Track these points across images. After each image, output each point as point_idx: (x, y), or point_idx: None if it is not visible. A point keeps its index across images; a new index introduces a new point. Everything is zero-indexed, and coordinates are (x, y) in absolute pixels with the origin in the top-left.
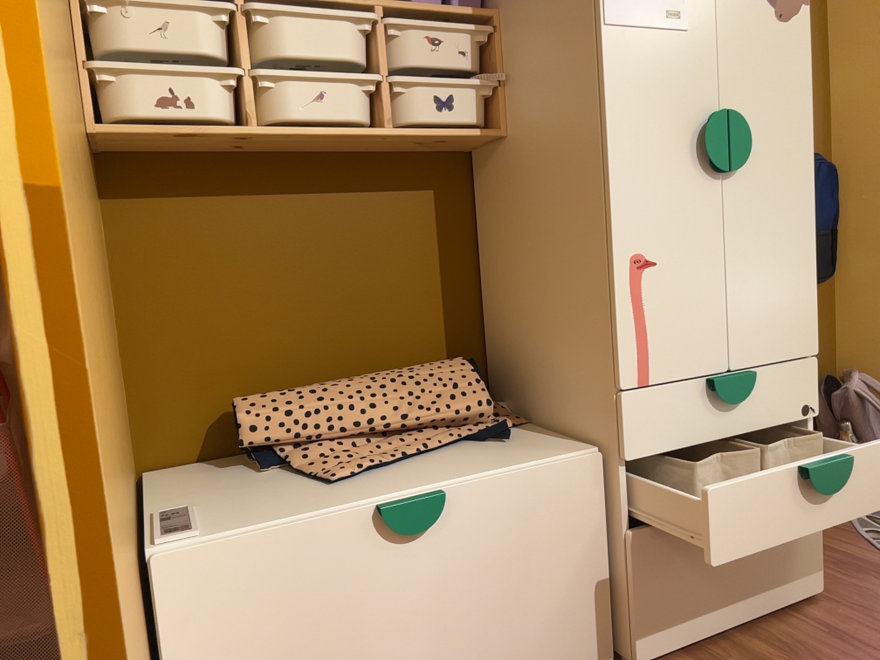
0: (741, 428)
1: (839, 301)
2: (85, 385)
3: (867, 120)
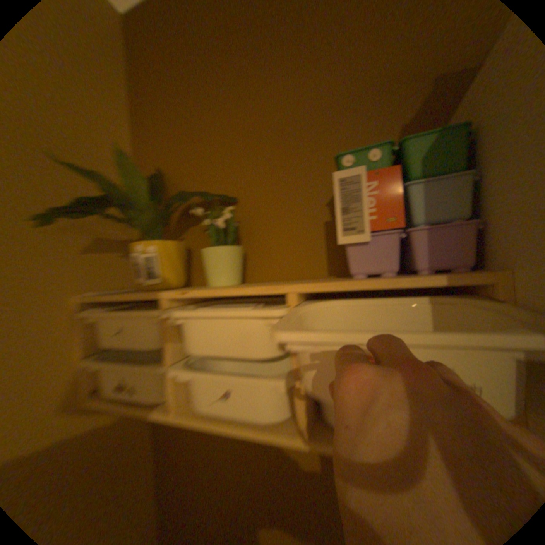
0: None
1: None
2: None
3: None
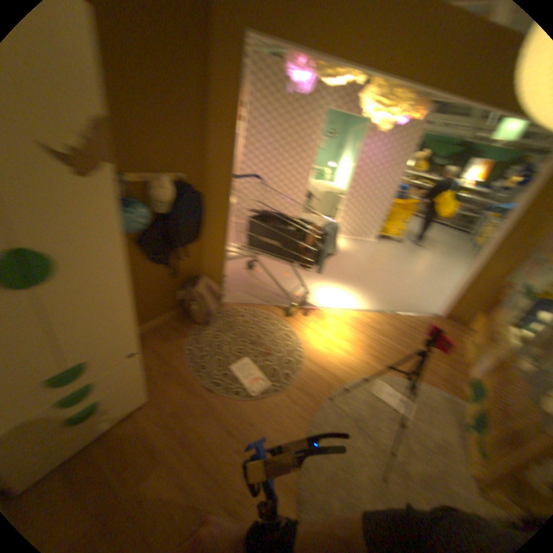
0: (84, 384)
1: (206, 247)
2: None
3: (224, 173)
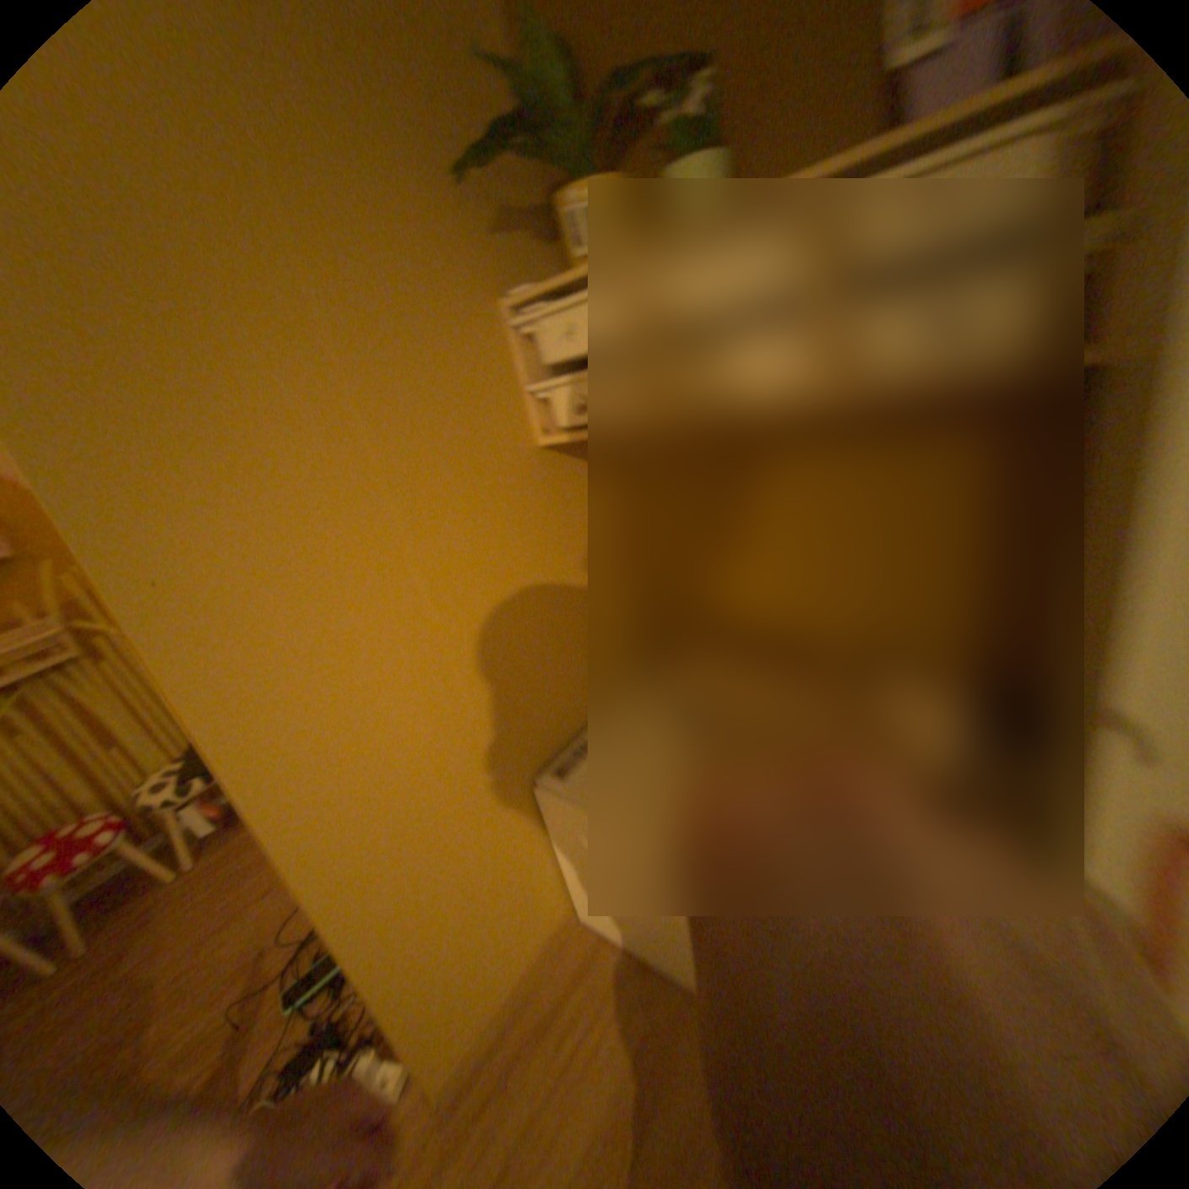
0: None
1: None
2: (284, 799)
3: None
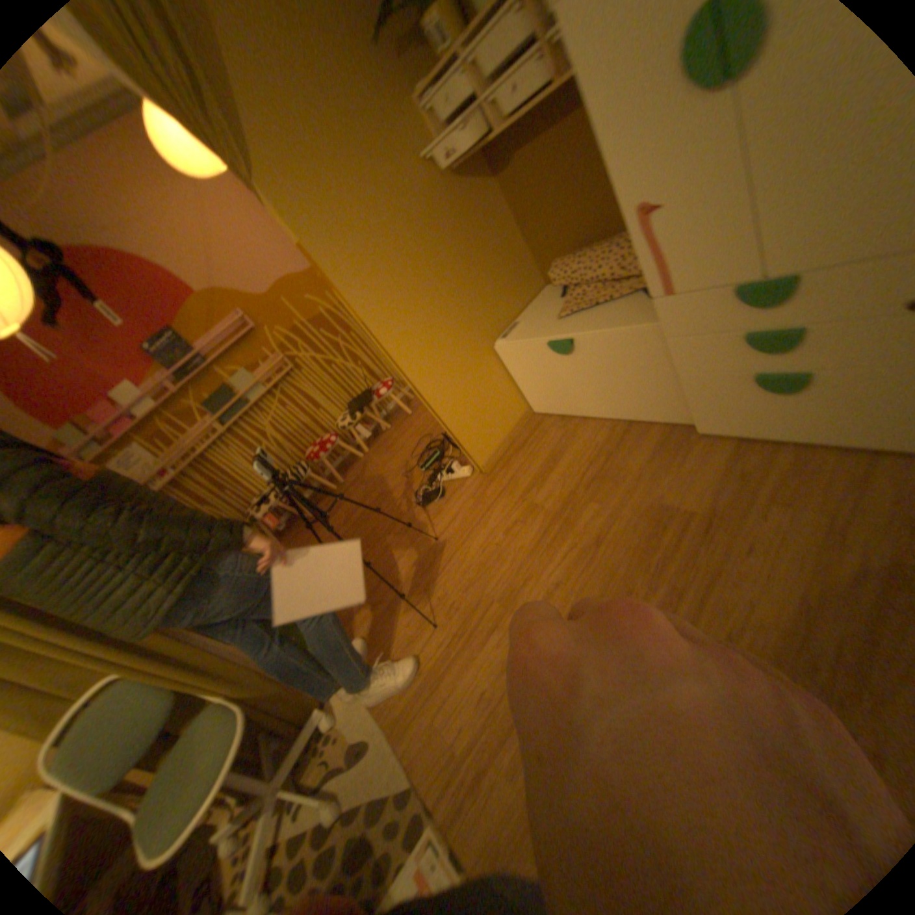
0: (788, 320)
1: None
2: (395, 344)
3: None
